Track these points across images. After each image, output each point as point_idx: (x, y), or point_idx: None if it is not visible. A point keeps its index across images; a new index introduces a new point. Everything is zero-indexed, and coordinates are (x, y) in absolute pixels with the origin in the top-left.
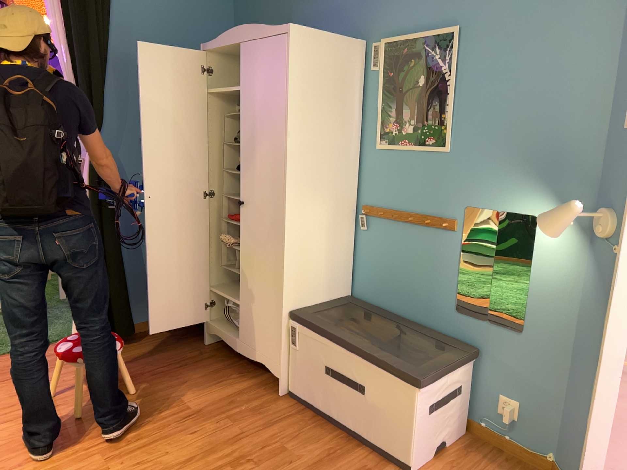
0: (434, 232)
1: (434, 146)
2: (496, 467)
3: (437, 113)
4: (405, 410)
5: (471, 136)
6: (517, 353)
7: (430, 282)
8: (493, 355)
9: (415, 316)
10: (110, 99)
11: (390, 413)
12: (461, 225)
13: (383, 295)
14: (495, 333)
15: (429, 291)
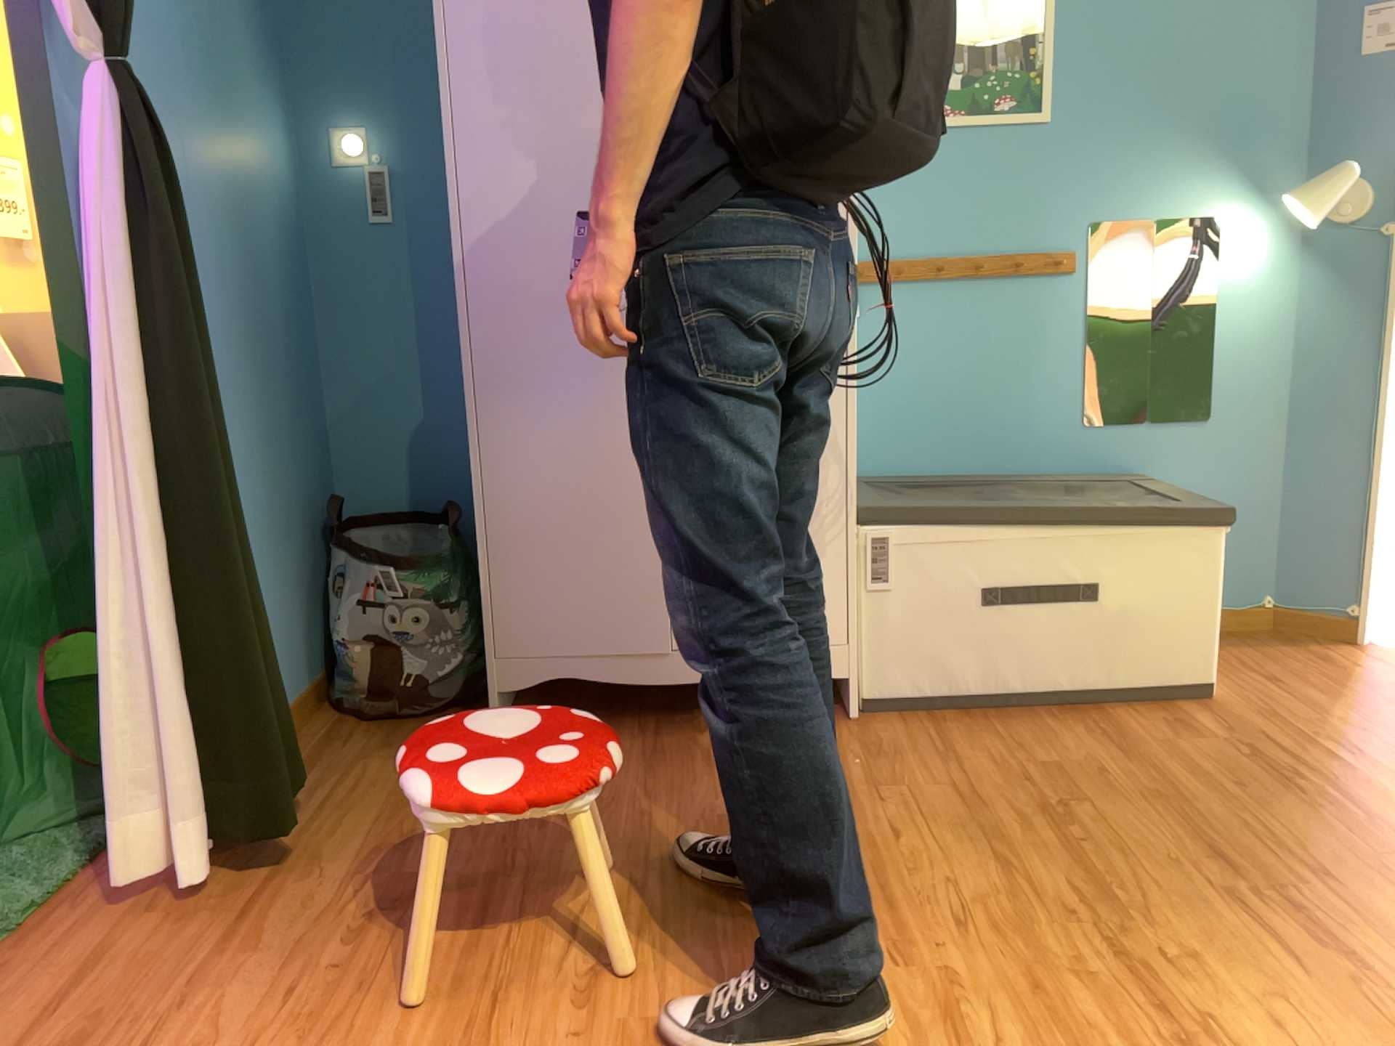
0: (1027, 286)
1: (1017, 113)
2: (1231, 649)
3: (1018, 46)
4: (1191, 585)
5: (1091, 88)
6: (1204, 458)
7: (1025, 386)
8: (1162, 479)
9: (995, 466)
10: None
11: (1156, 608)
12: (1082, 261)
13: (912, 449)
14: (1164, 440)
15: (1024, 406)
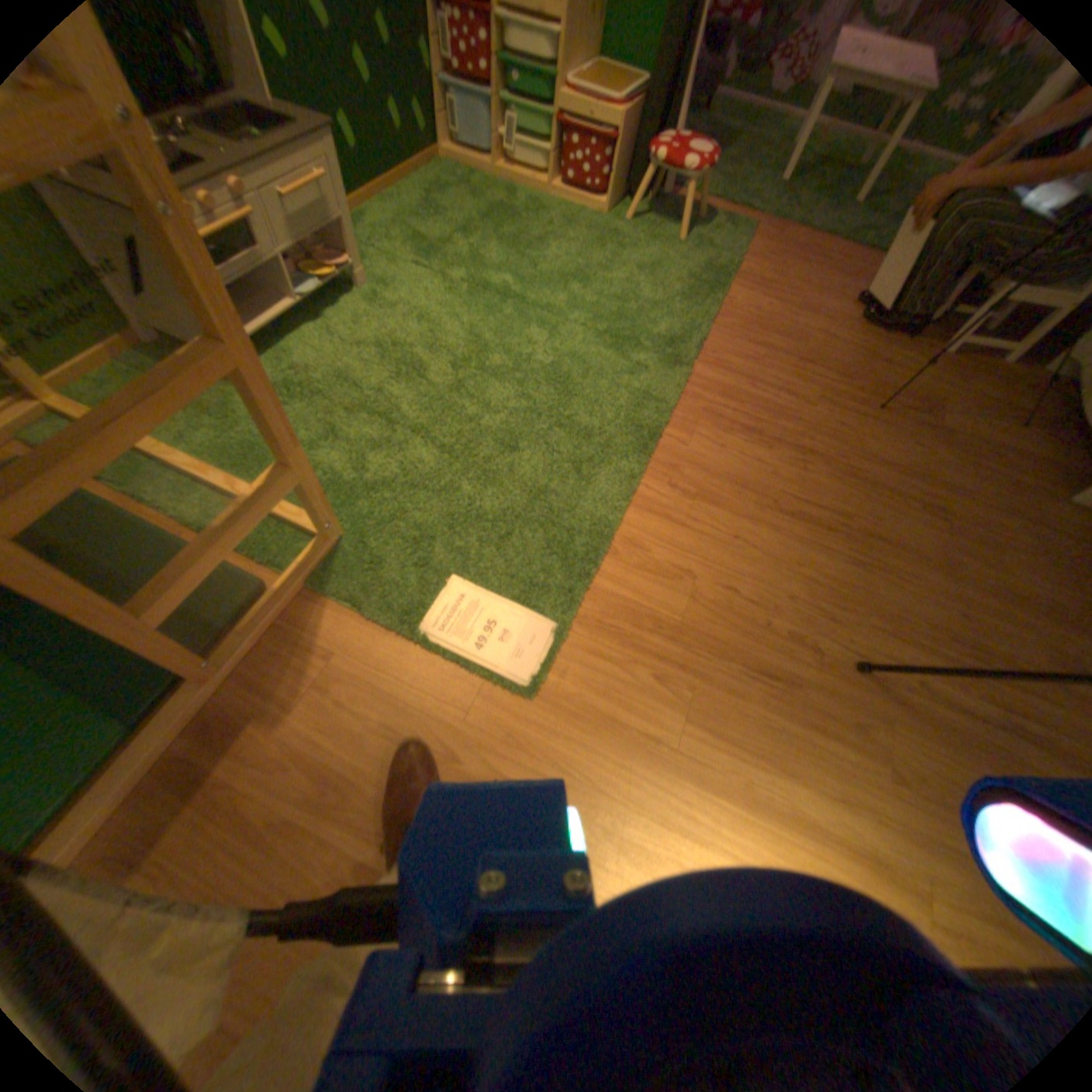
0: None
1: None
2: None
3: None
4: None
5: None
6: None
7: None
8: None
9: None
10: None
11: None
12: None
13: None
14: None
15: None
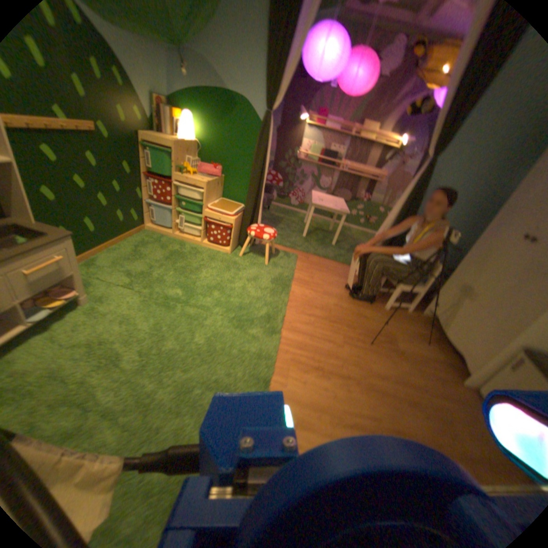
0: None
1: None
2: None
3: None
4: None
5: None
6: None
7: None
8: None
9: None
10: (459, 133)
11: None
12: None
13: None
14: None
15: None
